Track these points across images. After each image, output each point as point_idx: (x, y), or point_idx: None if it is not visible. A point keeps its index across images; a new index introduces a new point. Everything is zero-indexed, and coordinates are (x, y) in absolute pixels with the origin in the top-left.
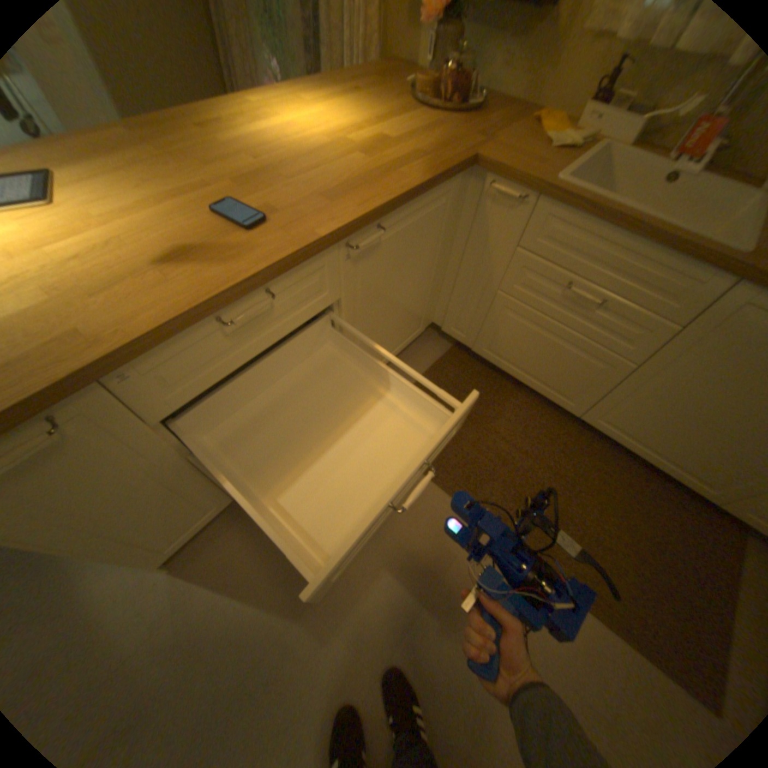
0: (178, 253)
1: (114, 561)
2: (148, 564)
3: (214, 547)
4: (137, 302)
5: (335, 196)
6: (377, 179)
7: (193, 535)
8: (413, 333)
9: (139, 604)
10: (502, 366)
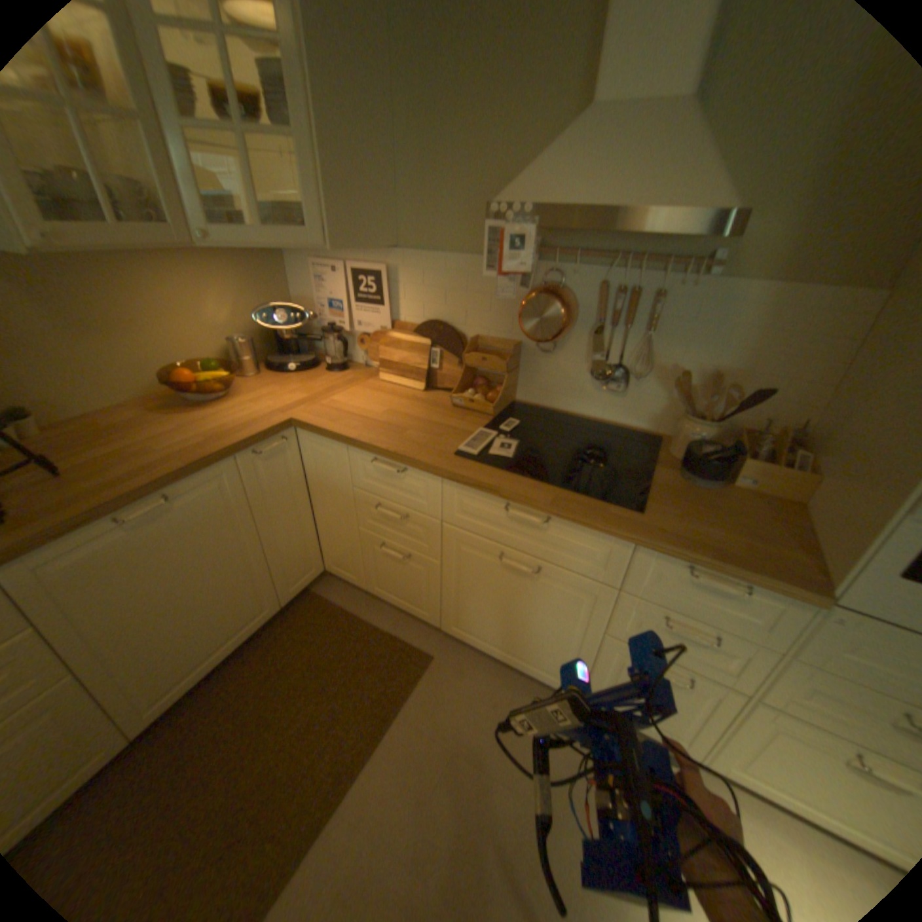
0: None
1: None
2: None
3: None
4: None
5: None
6: None
7: None
8: None
9: None
10: None
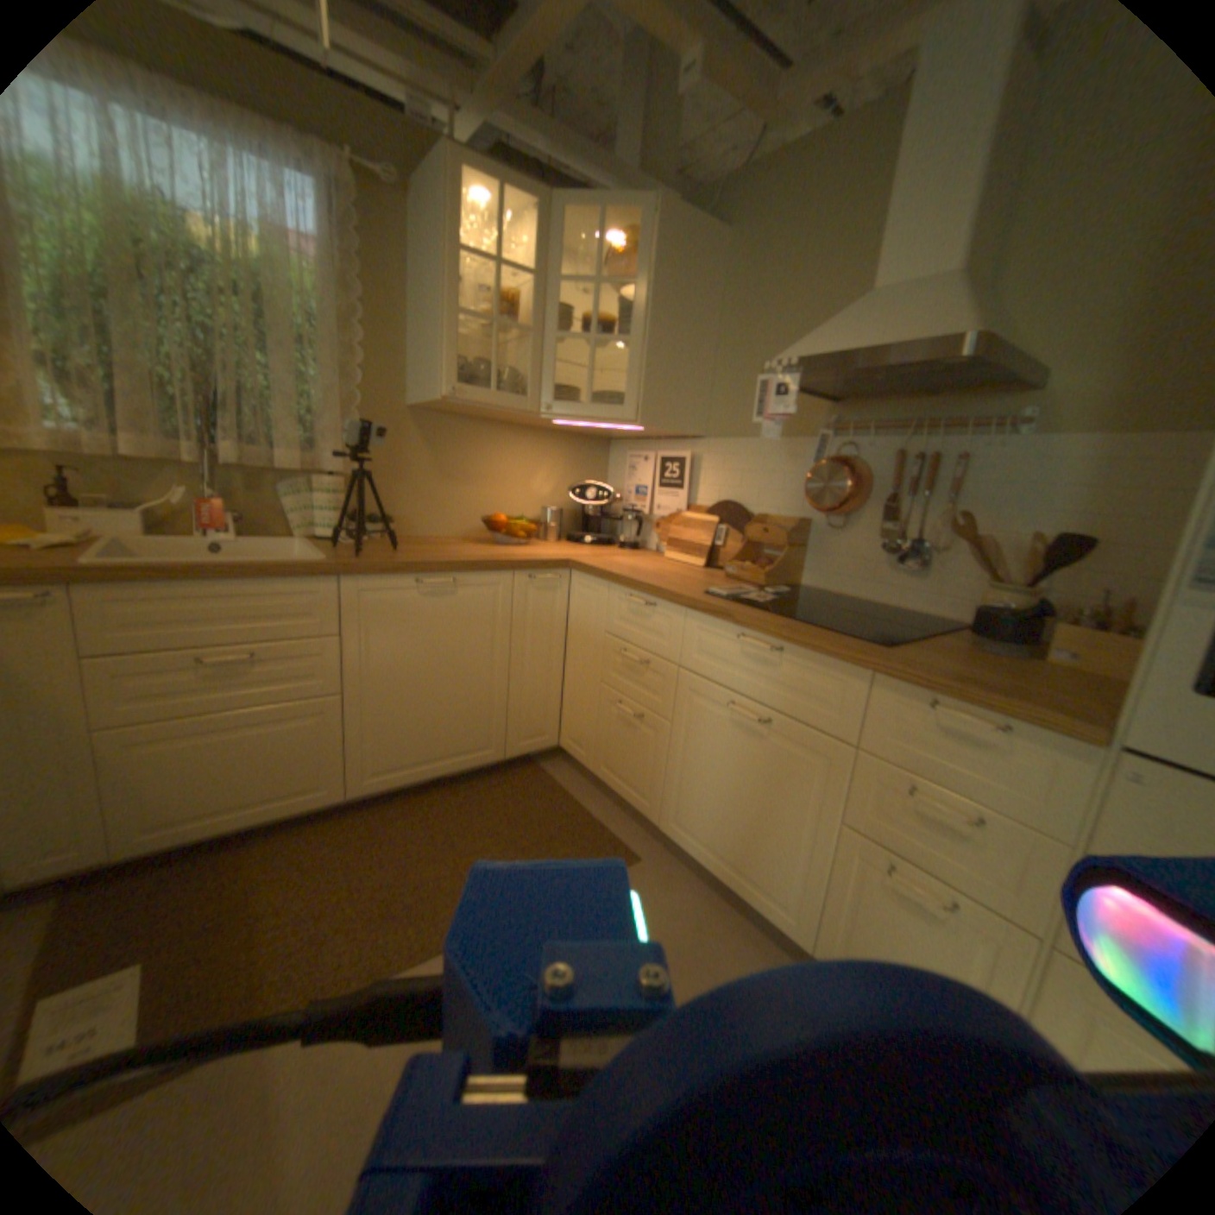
0: None
1: None
2: None
3: None
4: None
5: None
6: None
7: None
8: None
9: None
10: (187, 836)
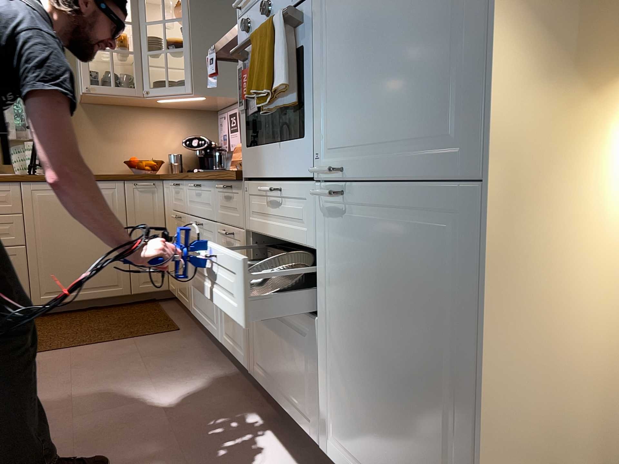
0: None
1: None
2: None
3: None
4: None
5: None
6: None
7: None
8: None
9: None
10: None
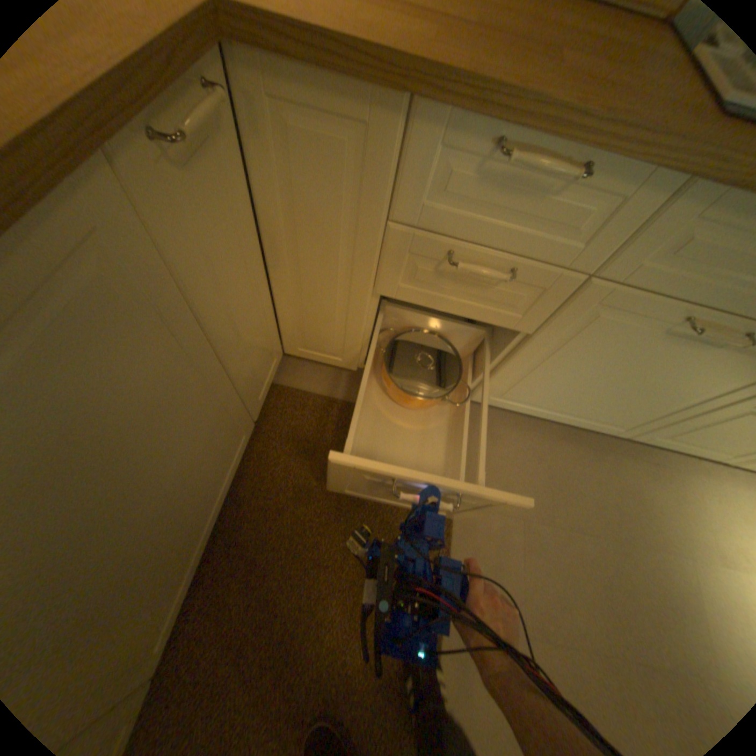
0: None
1: None
2: None
3: None
4: None
5: None
6: None
7: None
8: None
9: None
10: None
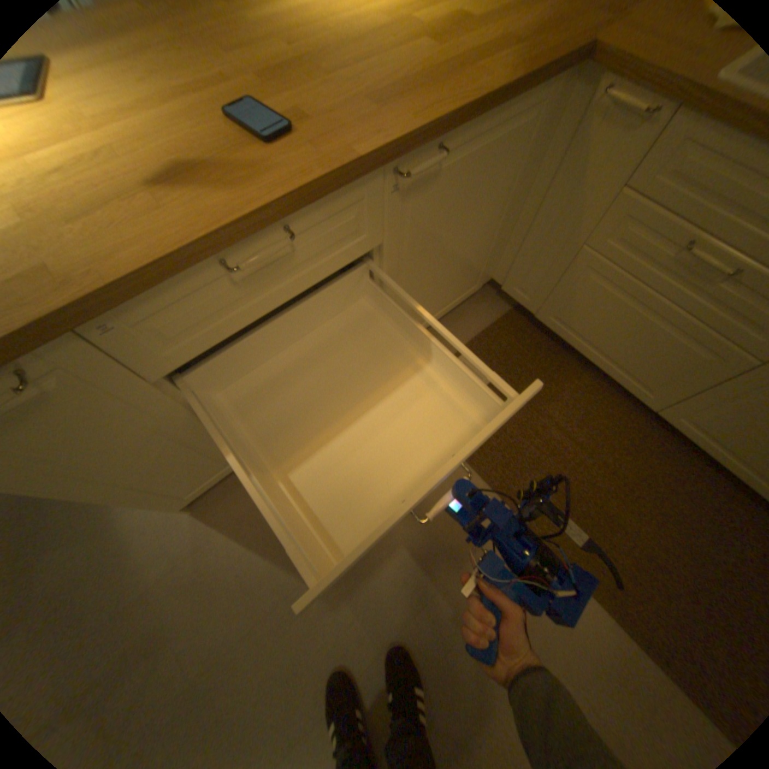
0: (178, 169)
1: (131, 506)
2: (169, 508)
3: (236, 496)
4: (119, 232)
5: (387, 98)
6: (448, 75)
7: (214, 484)
8: (467, 290)
9: (164, 539)
10: (570, 340)
